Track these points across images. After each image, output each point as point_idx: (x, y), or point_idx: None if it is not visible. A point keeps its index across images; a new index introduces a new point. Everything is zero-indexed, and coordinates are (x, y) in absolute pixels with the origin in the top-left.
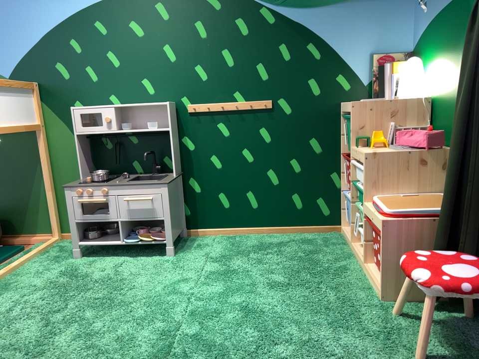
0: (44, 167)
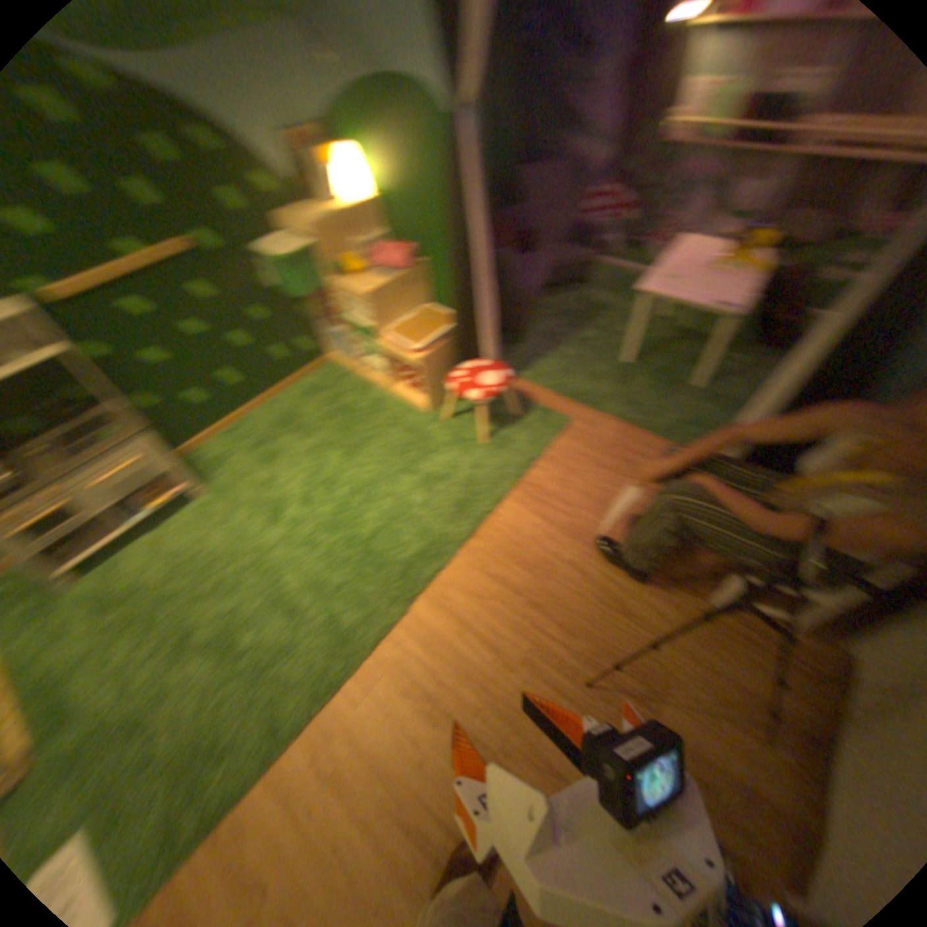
0: None
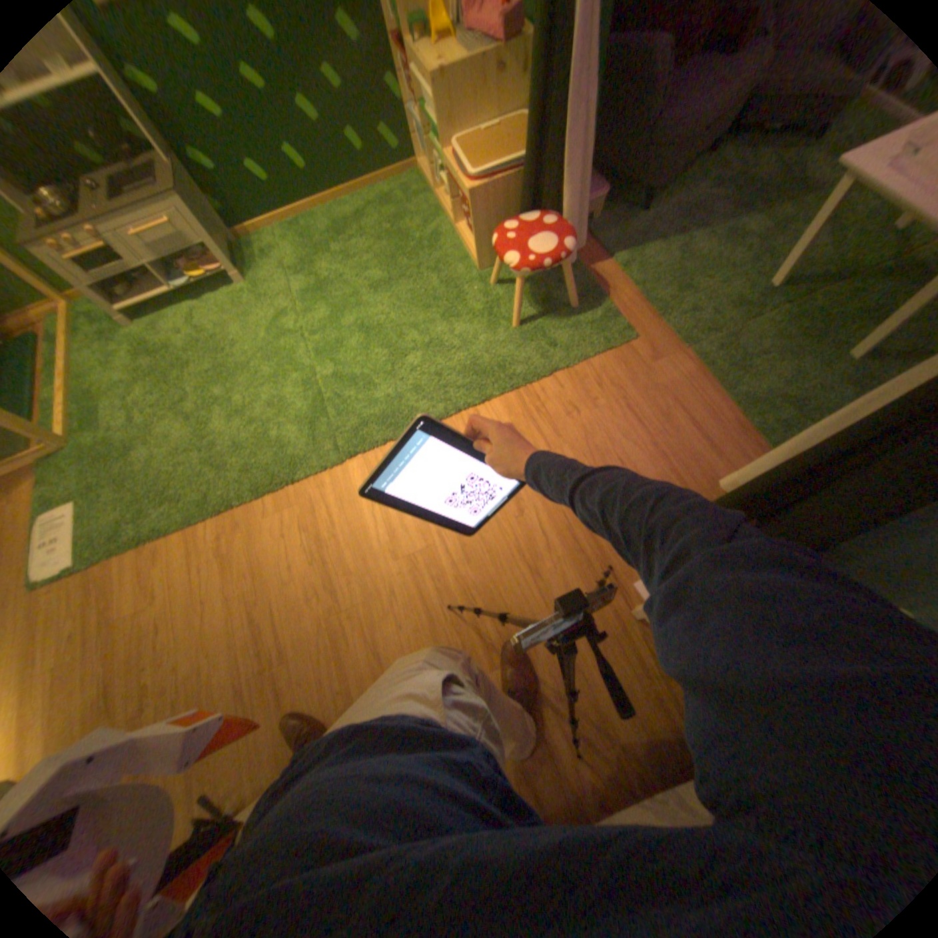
0: None
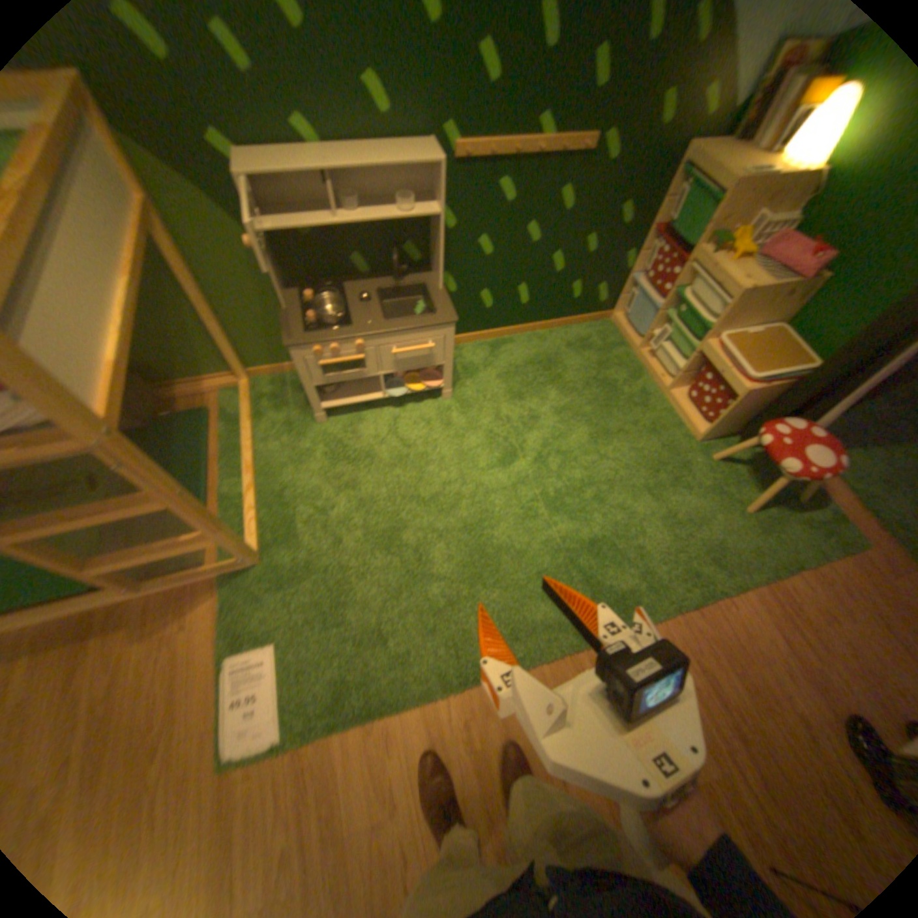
0: (184, 286)
